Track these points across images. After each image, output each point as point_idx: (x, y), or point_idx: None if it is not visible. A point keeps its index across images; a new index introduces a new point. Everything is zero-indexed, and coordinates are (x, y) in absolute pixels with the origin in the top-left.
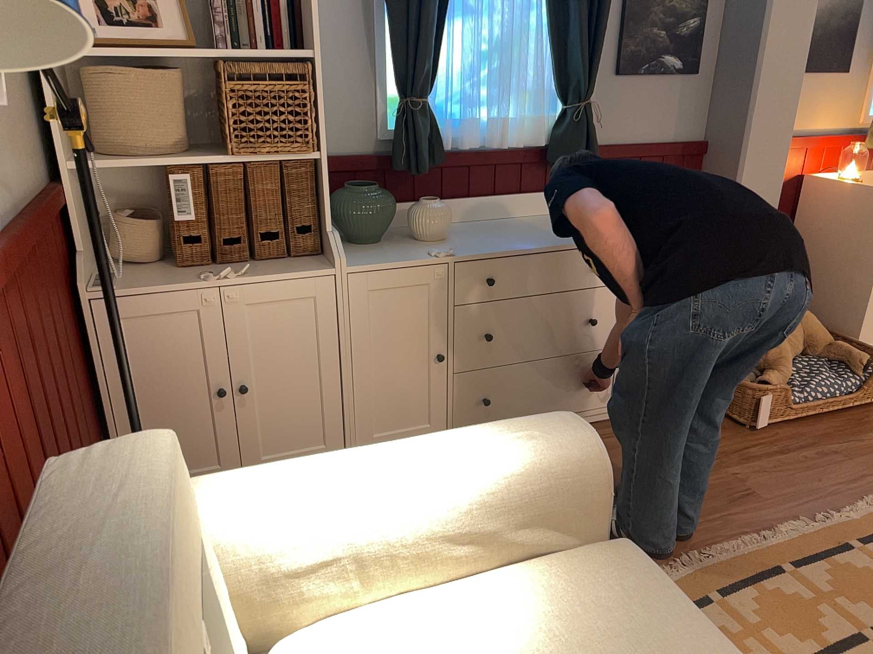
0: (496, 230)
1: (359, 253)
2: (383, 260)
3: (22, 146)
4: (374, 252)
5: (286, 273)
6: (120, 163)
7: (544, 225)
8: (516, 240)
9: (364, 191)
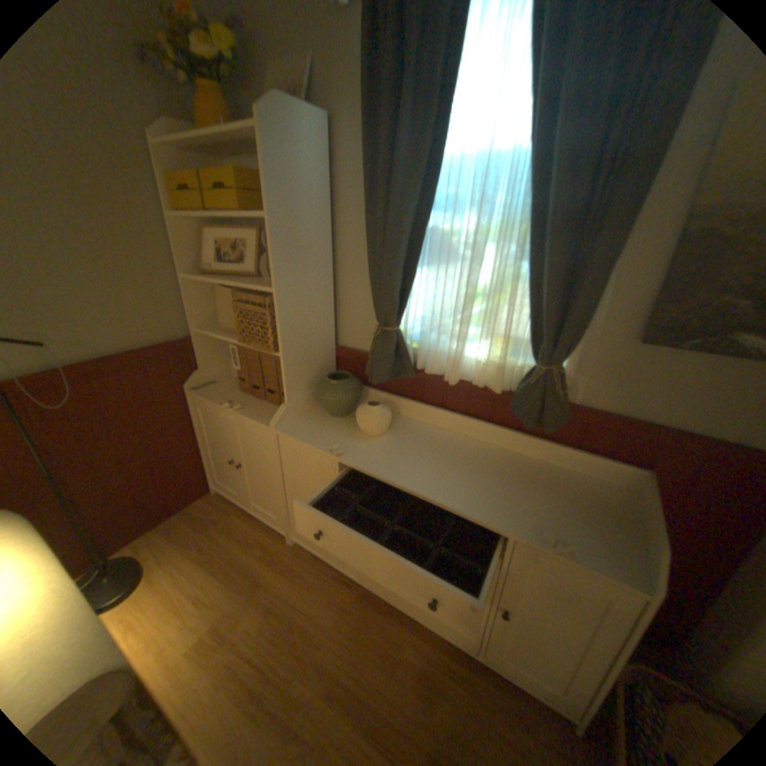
0: (429, 447)
1: (311, 421)
2: (305, 435)
3: (142, 320)
4: (320, 424)
5: (256, 418)
6: (208, 332)
7: (476, 462)
8: (414, 467)
9: (330, 382)
